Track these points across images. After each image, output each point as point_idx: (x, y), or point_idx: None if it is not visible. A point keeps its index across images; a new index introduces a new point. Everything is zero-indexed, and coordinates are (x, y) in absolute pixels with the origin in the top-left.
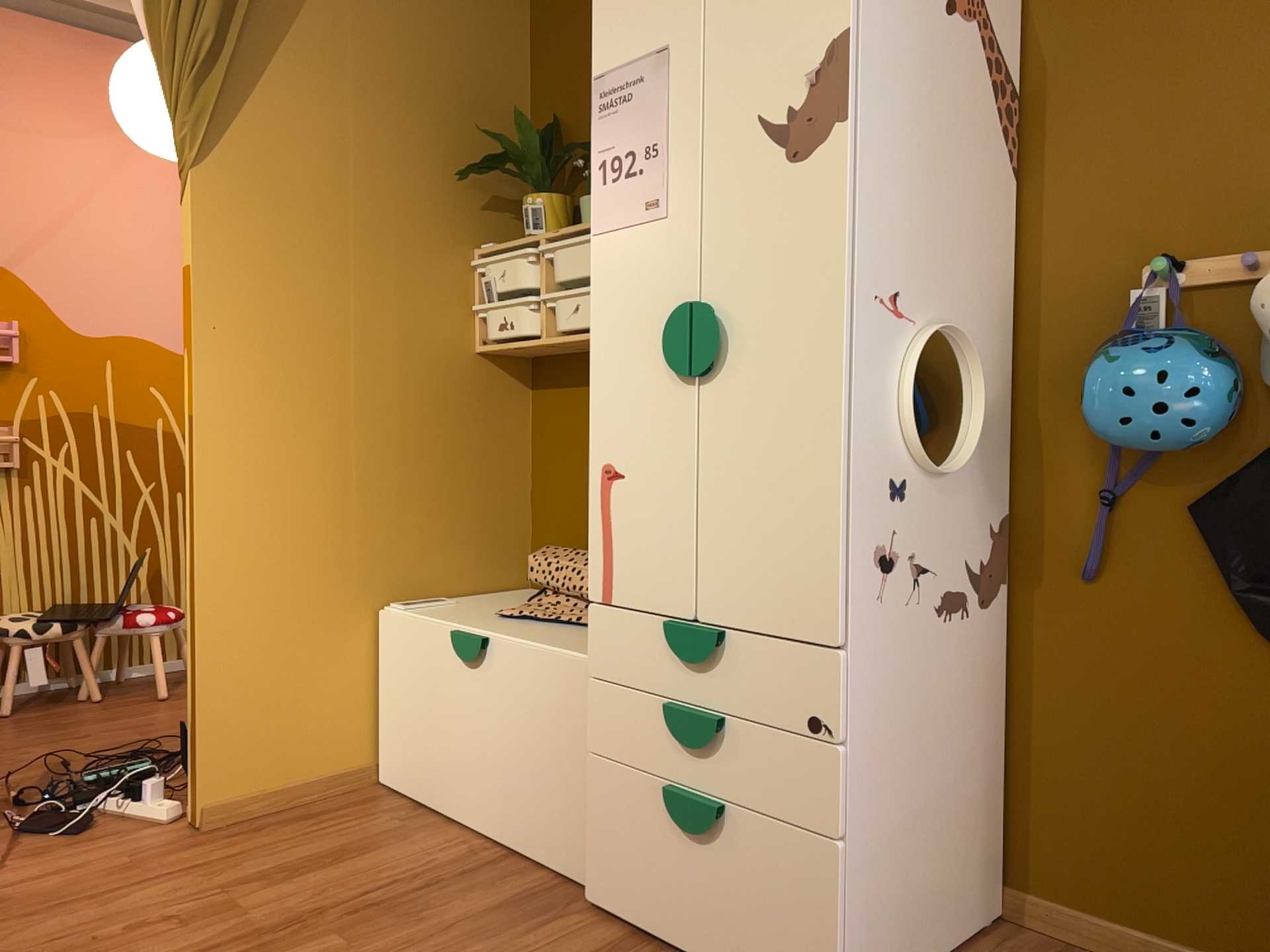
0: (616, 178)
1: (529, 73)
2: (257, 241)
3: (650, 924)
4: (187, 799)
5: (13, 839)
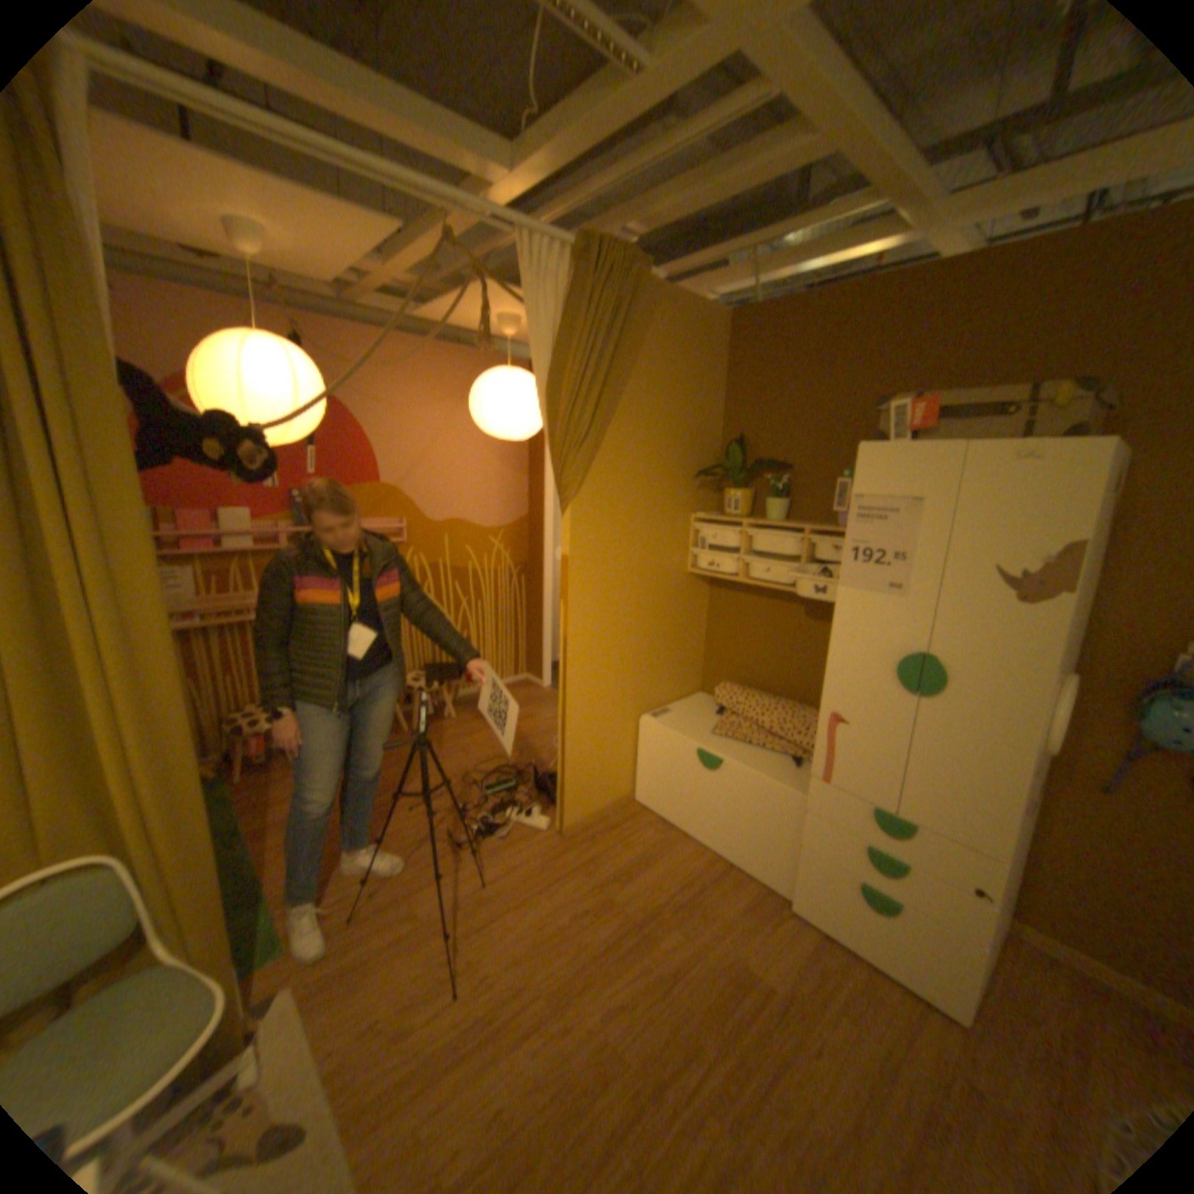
0: (866, 561)
1: (724, 401)
2: (598, 536)
3: (841, 937)
4: (559, 821)
5: (480, 842)
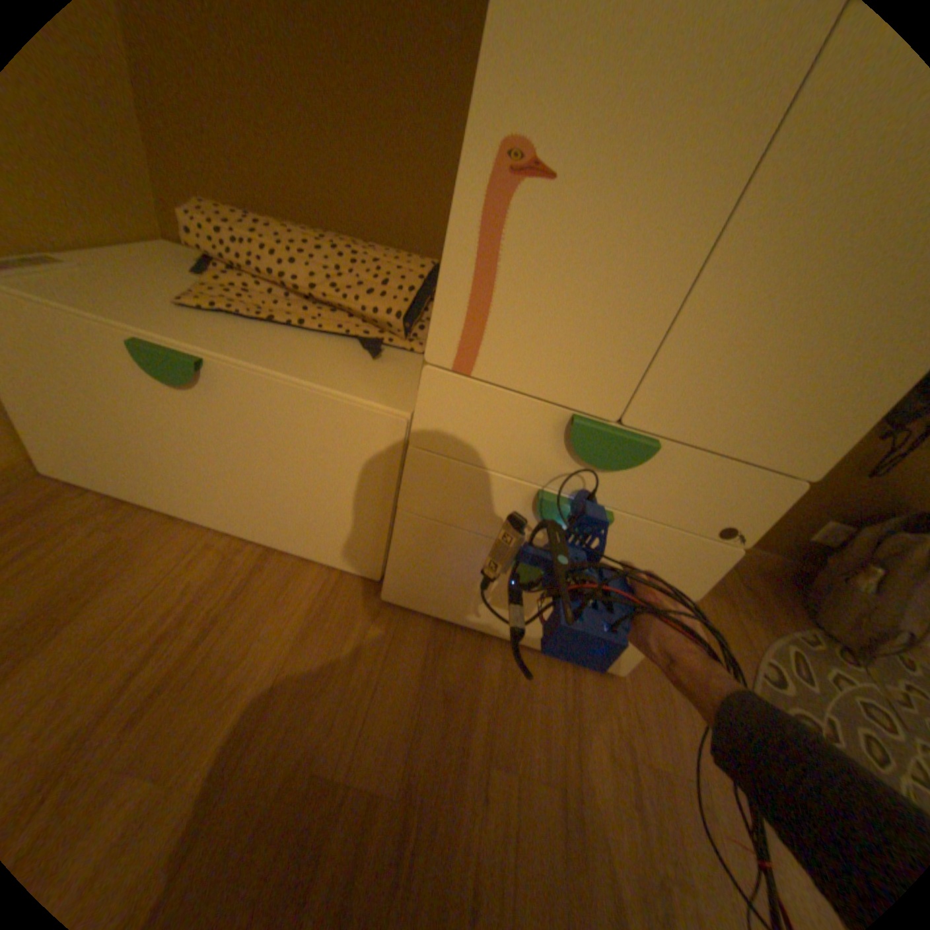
0: None
1: None
2: None
3: (458, 617)
4: None
5: None
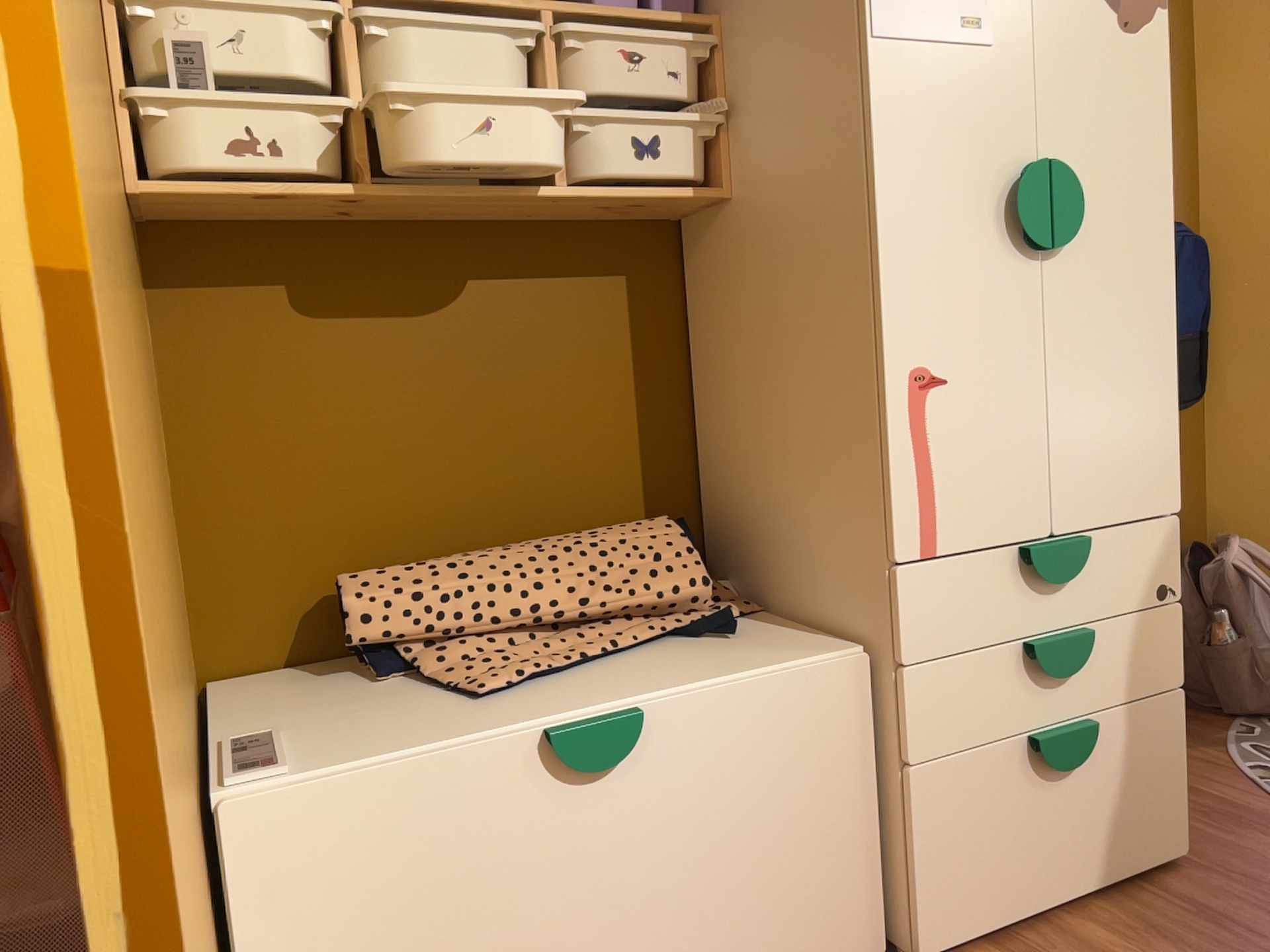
0: None
1: None
2: None
3: (1014, 911)
4: None
5: None
